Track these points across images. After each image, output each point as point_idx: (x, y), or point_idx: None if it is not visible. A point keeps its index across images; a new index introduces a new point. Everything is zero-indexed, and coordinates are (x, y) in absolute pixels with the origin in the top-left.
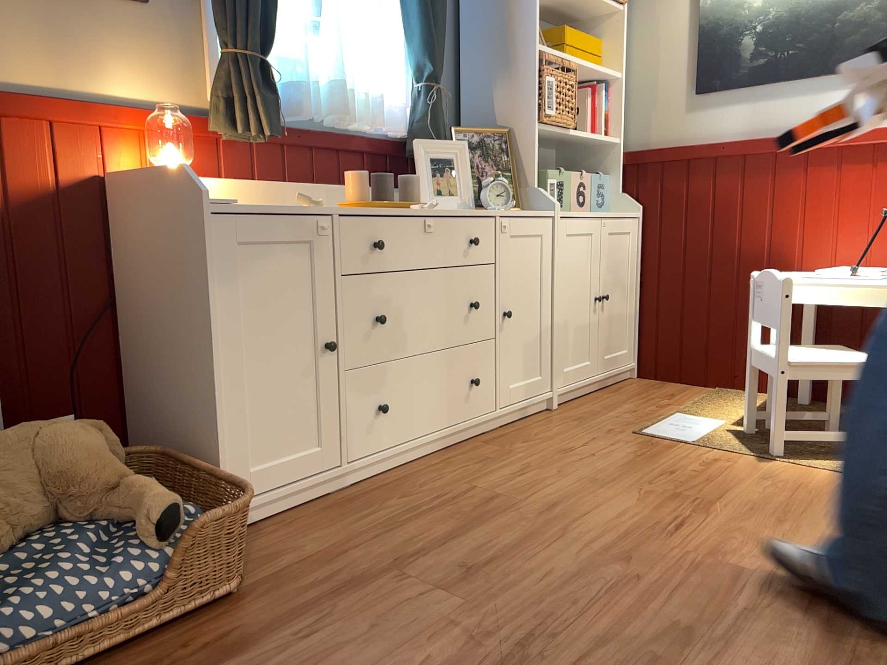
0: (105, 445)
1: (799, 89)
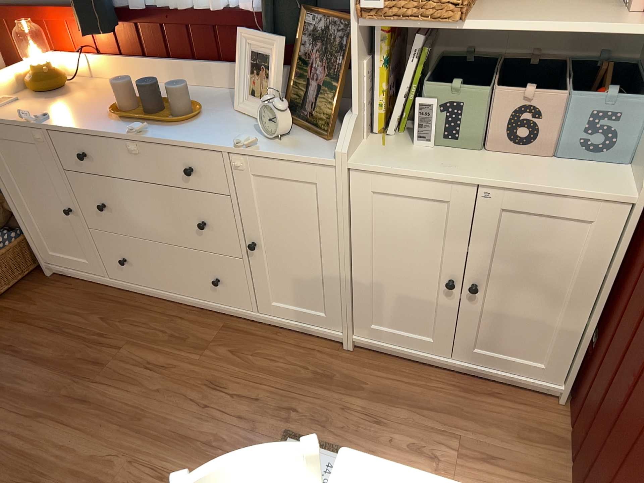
0: None
1: None
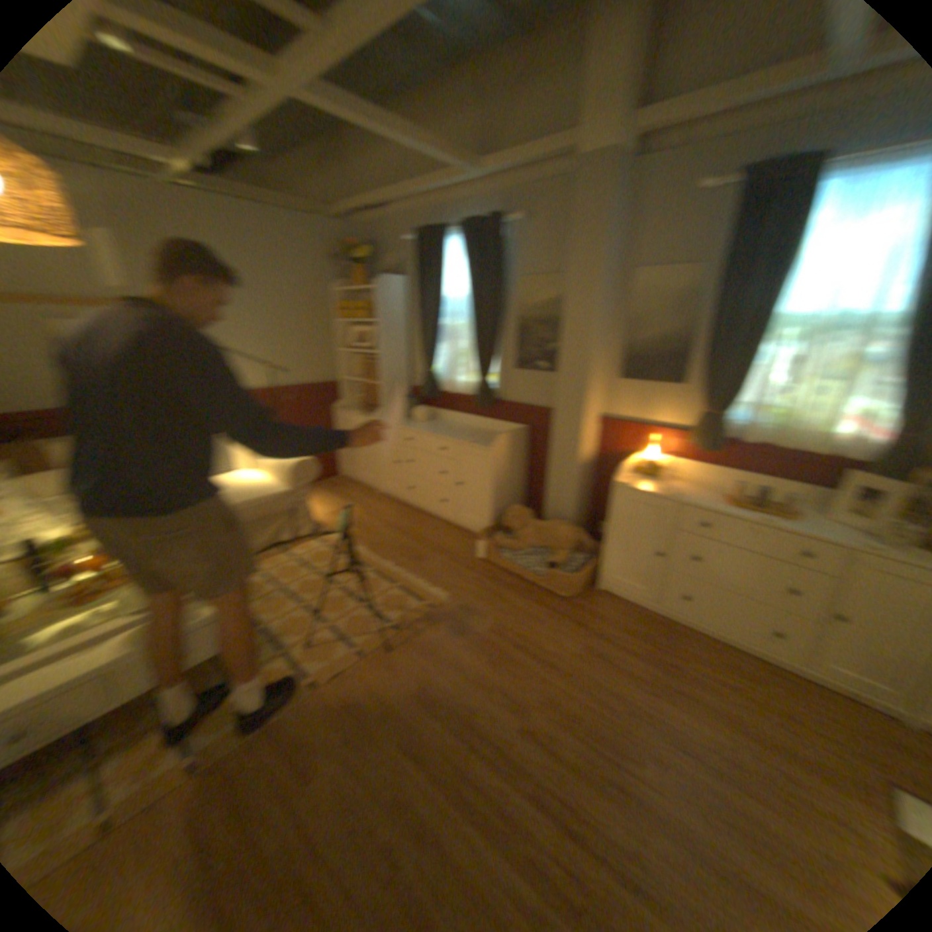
0: (573, 539)
1: None
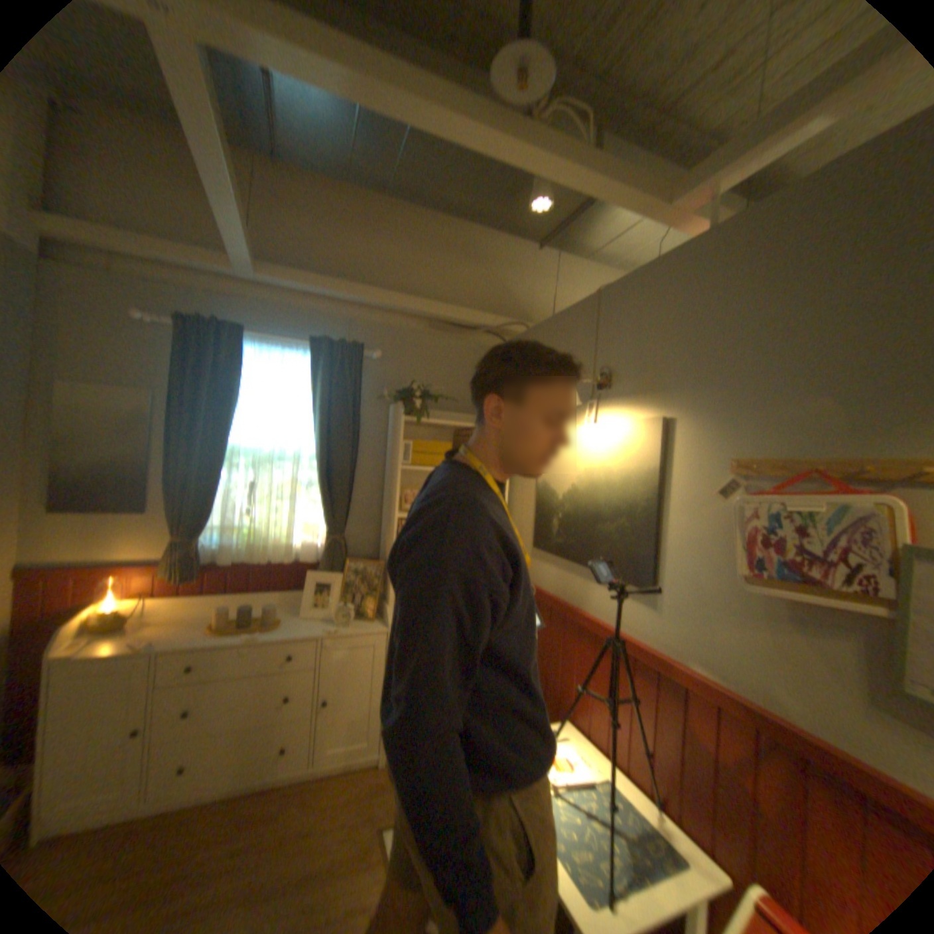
0: None
1: (580, 572)
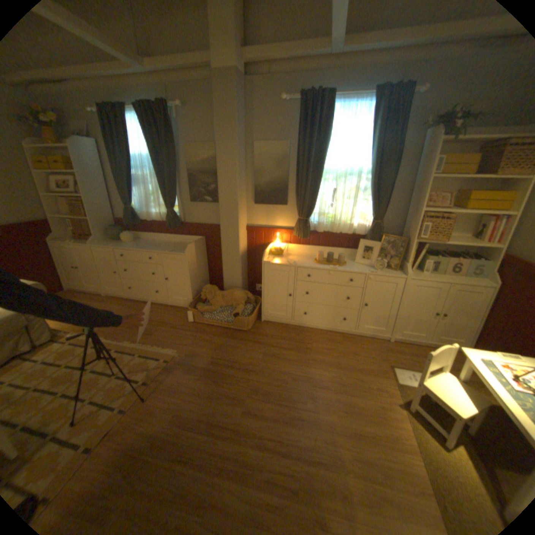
0: (245, 297)
1: None
